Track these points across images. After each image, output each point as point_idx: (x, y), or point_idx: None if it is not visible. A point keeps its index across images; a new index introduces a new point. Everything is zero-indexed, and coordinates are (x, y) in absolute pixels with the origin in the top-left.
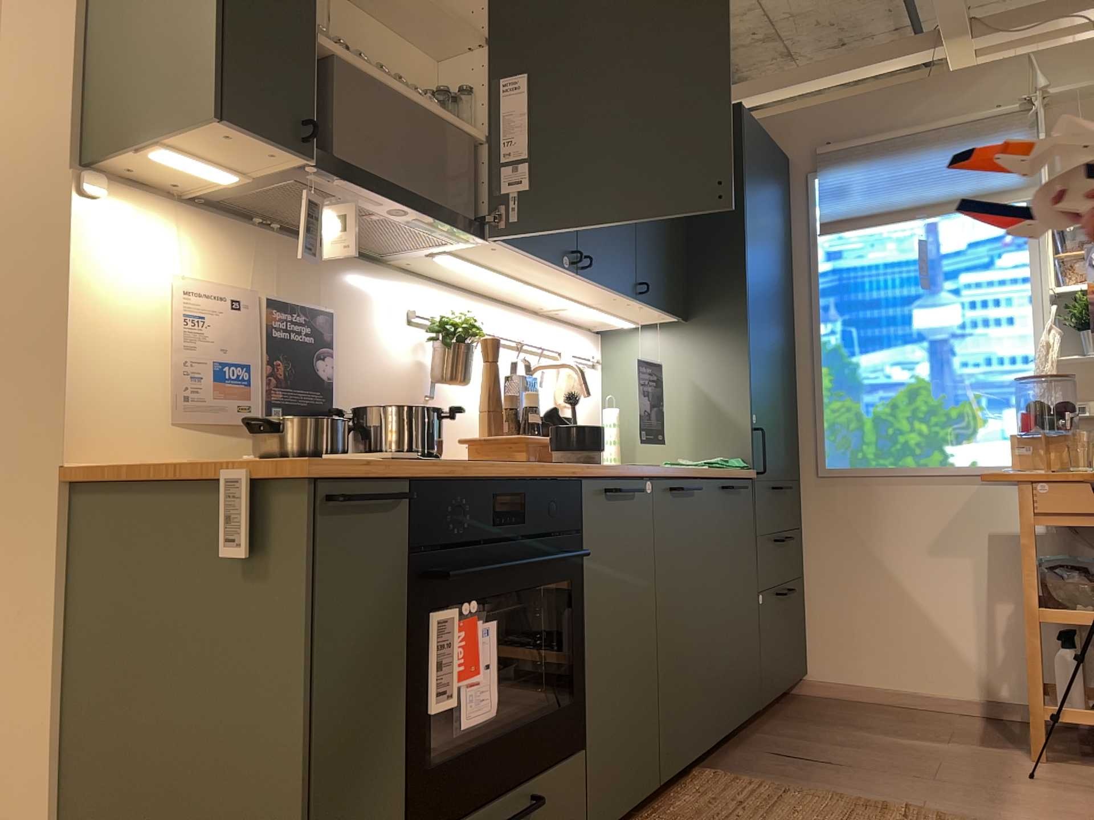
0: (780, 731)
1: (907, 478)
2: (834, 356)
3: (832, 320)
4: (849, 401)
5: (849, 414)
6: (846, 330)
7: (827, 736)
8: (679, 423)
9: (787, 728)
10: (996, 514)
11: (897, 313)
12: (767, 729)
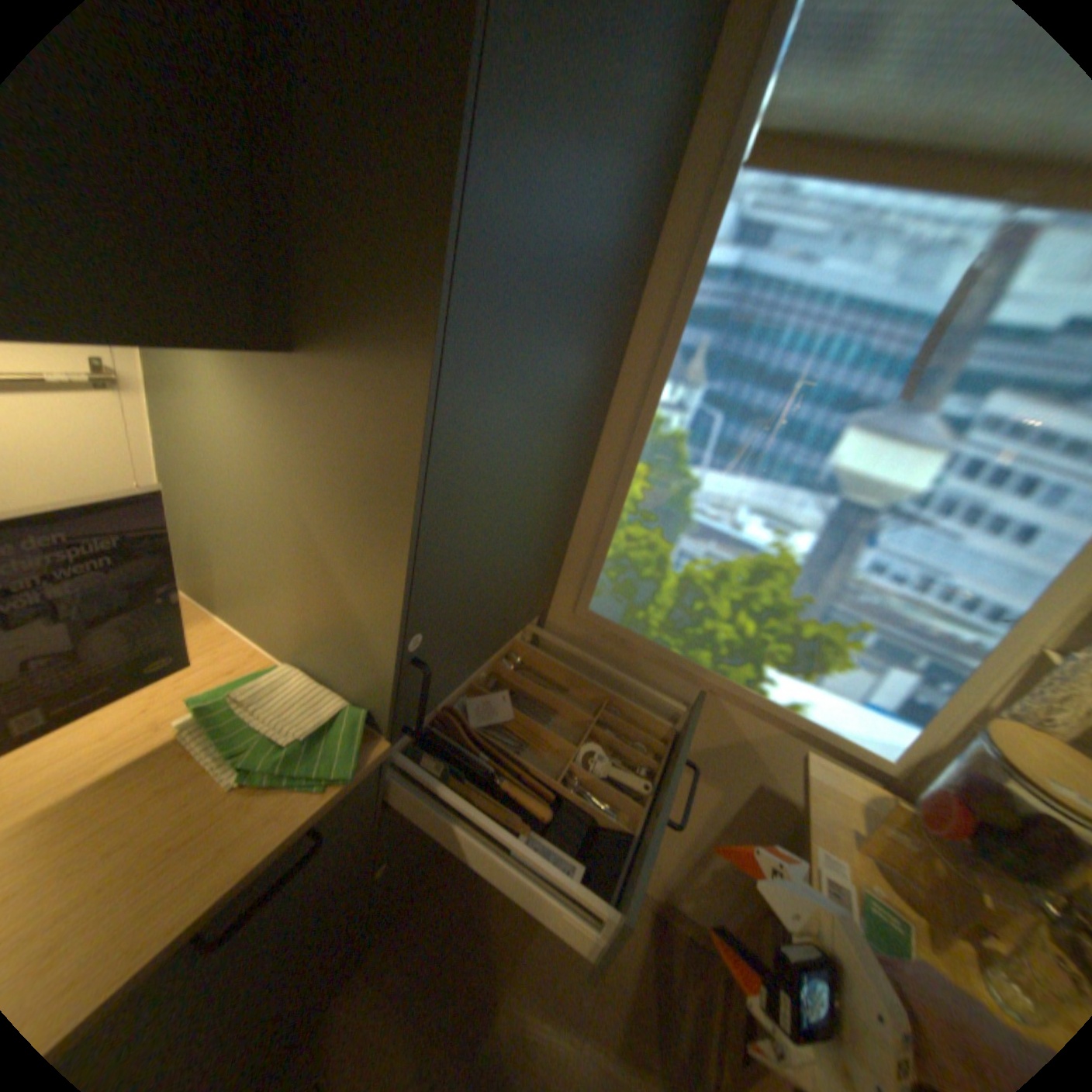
0: (391, 963)
1: (692, 674)
2: (668, 450)
3: (693, 382)
4: (659, 536)
5: (652, 554)
6: (708, 413)
7: (441, 997)
8: (276, 578)
9: (407, 947)
10: (786, 775)
11: (818, 420)
12: (380, 946)
